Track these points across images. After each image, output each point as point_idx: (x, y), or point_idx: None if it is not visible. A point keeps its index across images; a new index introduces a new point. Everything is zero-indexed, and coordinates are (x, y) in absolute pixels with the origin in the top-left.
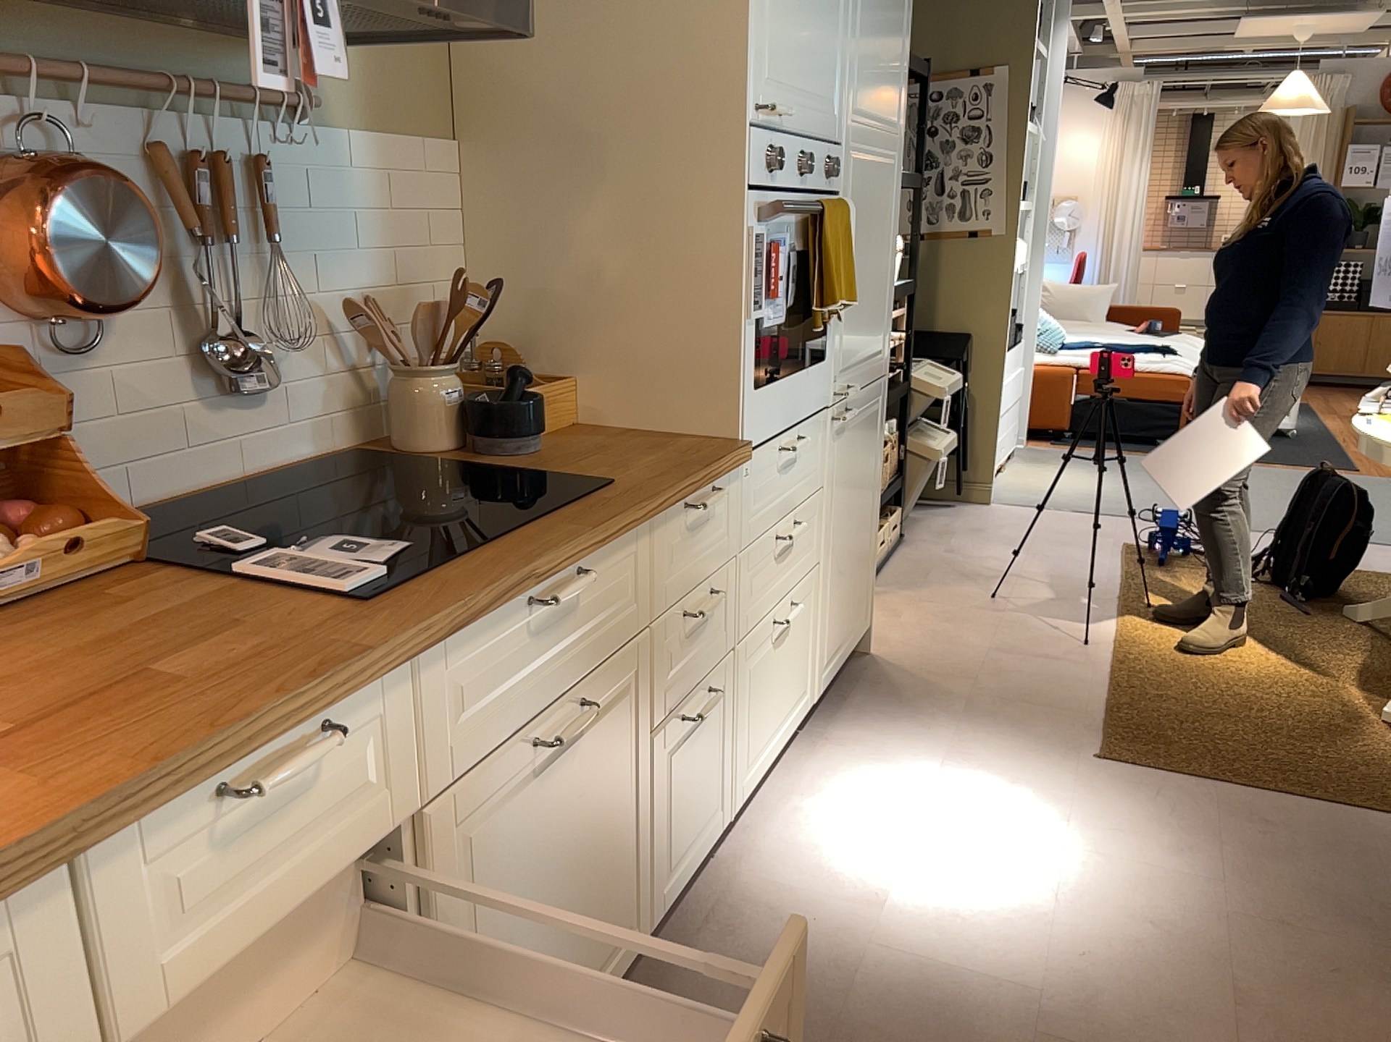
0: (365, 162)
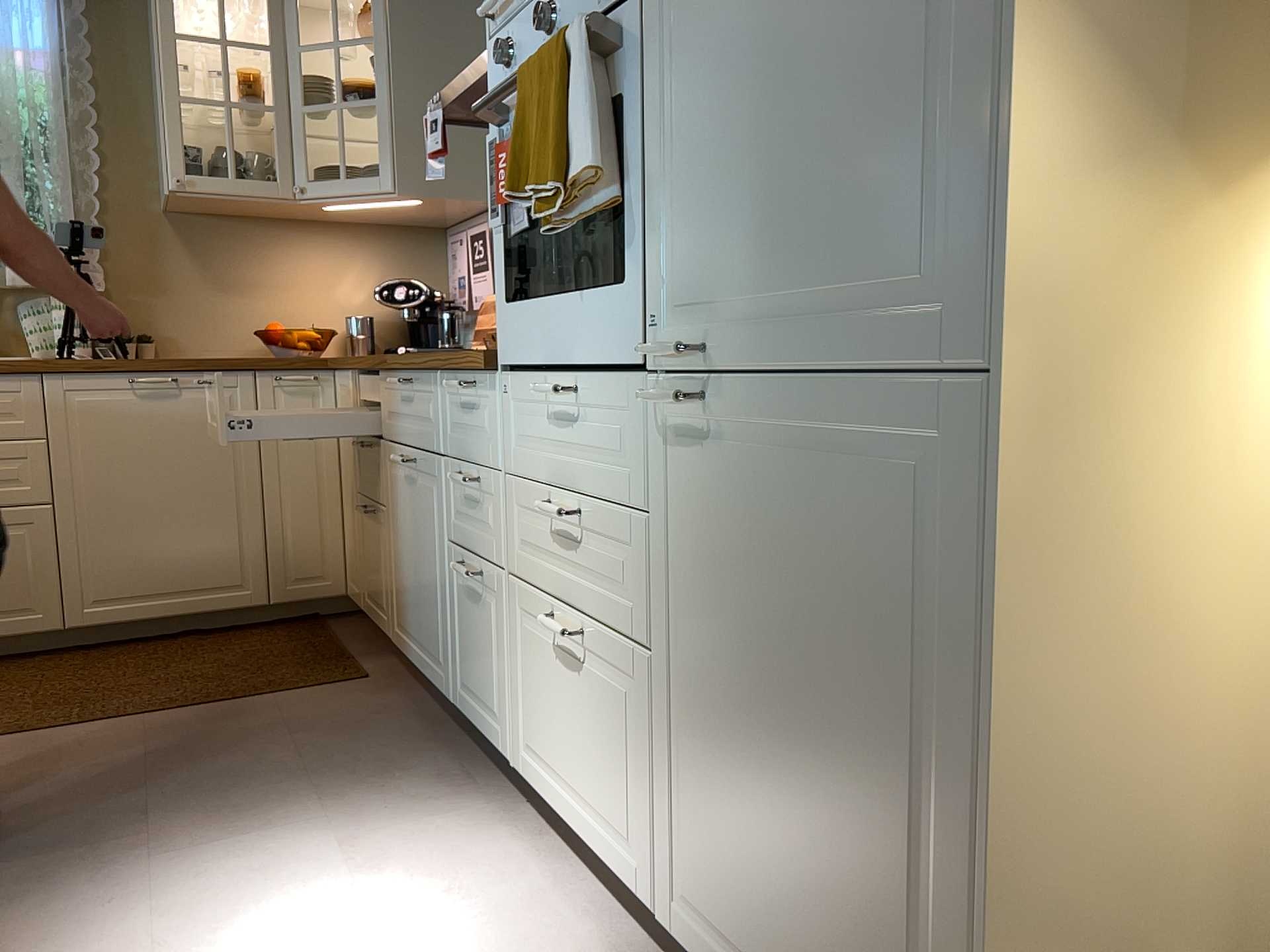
0: None
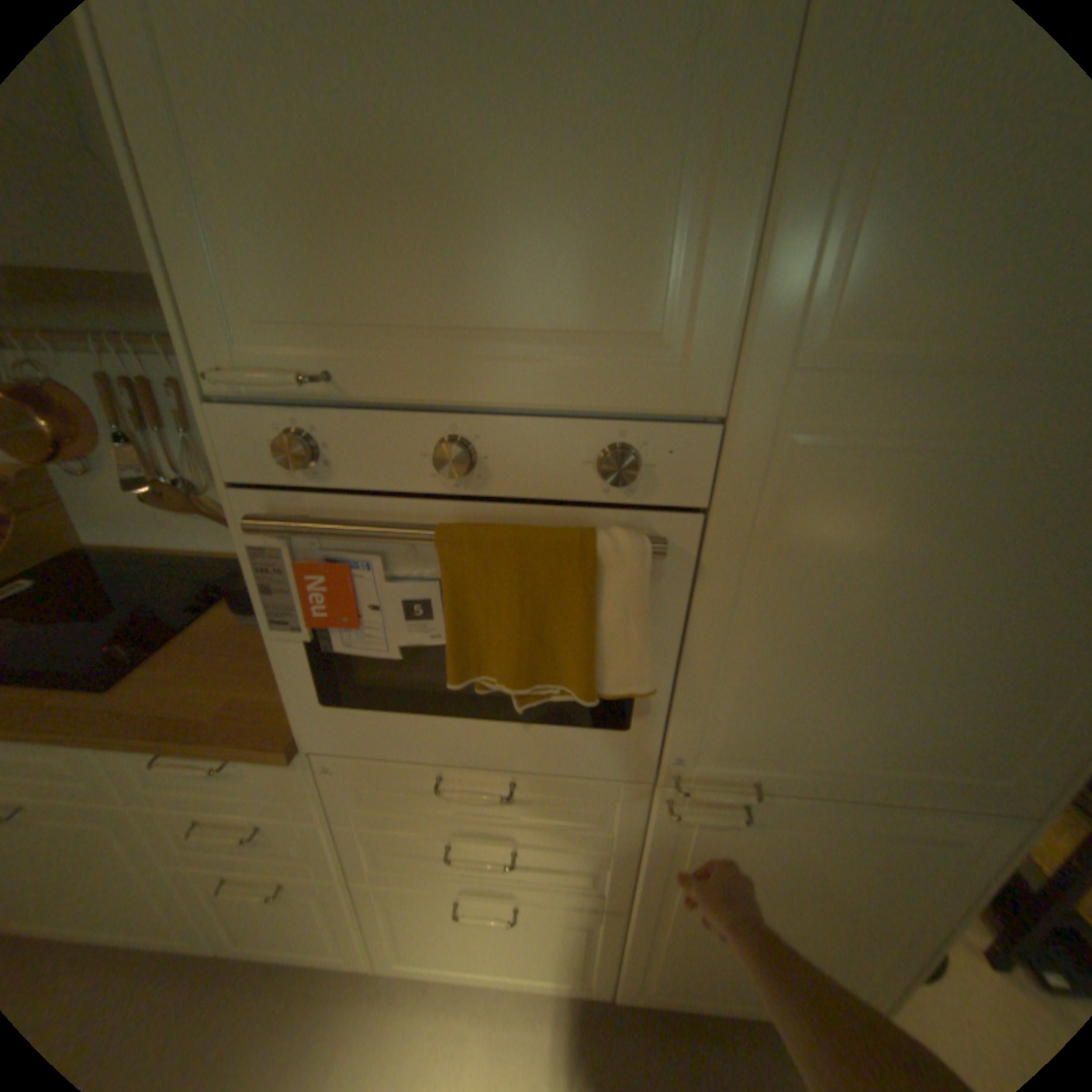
0: None
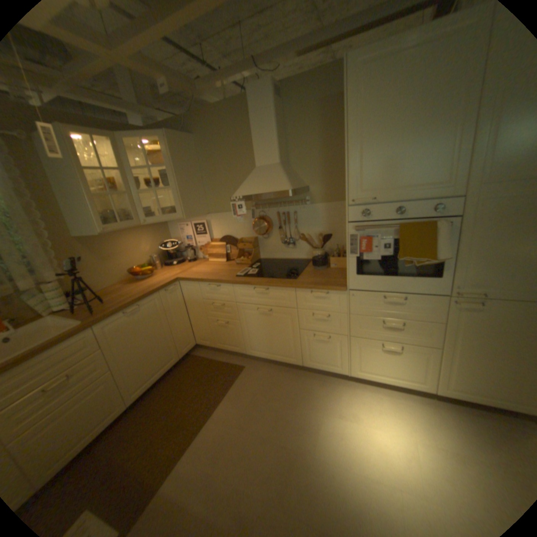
0: (321, 208)
